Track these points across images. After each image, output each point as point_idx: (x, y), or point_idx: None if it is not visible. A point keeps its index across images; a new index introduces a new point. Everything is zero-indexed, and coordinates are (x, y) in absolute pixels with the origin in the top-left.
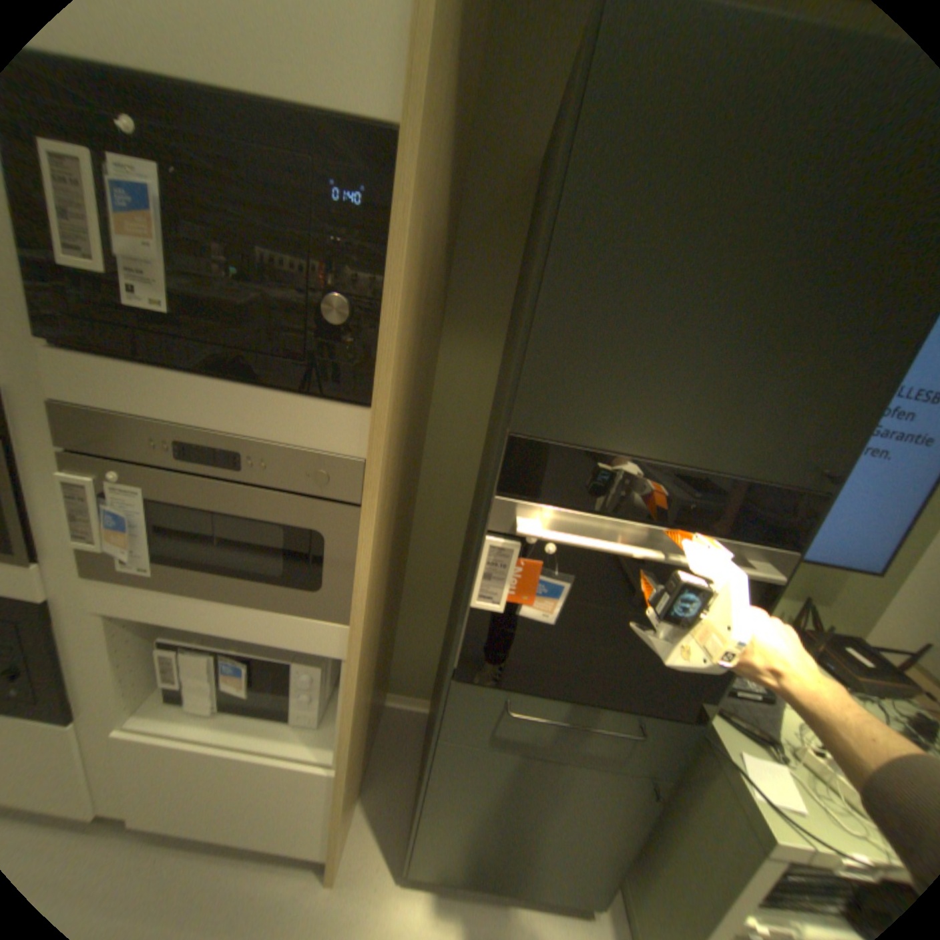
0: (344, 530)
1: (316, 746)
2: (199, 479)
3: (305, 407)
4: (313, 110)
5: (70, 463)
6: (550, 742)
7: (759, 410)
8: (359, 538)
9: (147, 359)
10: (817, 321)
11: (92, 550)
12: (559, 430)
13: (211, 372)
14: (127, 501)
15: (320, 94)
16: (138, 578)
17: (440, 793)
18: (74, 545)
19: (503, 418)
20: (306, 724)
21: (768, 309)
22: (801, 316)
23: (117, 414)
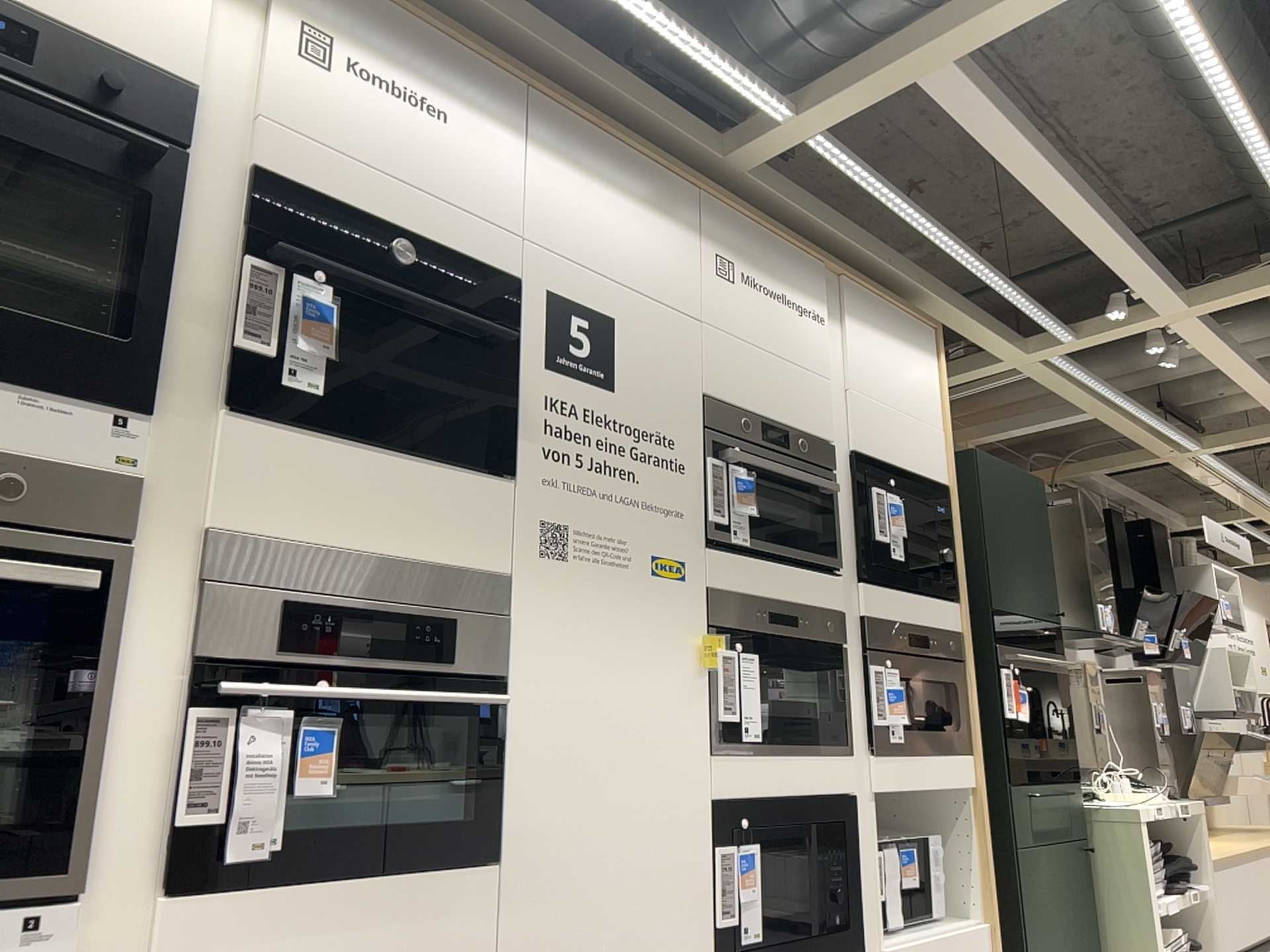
0: (958, 681)
1: (959, 920)
2: (914, 657)
3: (943, 604)
4: (928, 479)
5: (872, 657)
6: (1047, 822)
7: (1036, 587)
8: (963, 684)
9: (892, 587)
10: (1034, 551)
11: (879, 727)
12: (1002, 604)
13: (911, 591)
14: (896, 679)
15: (932, 474)
16: (900, 744)
17: (1028, 906)
18: (866, 730)
19: (985, 602)
20: (946, 901)
21: (1025, 547)
22: (1031, 549)
23: (889, 620)
